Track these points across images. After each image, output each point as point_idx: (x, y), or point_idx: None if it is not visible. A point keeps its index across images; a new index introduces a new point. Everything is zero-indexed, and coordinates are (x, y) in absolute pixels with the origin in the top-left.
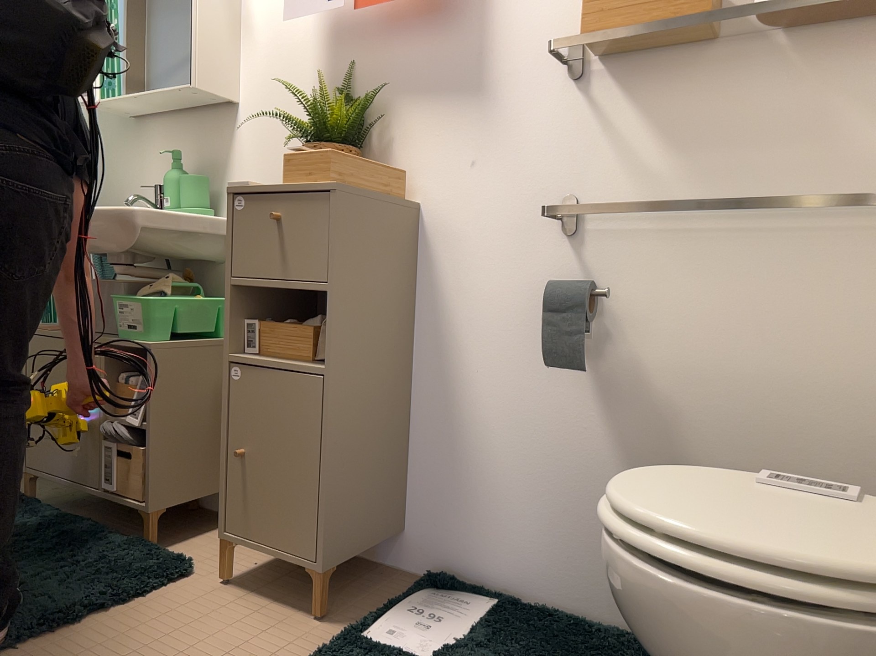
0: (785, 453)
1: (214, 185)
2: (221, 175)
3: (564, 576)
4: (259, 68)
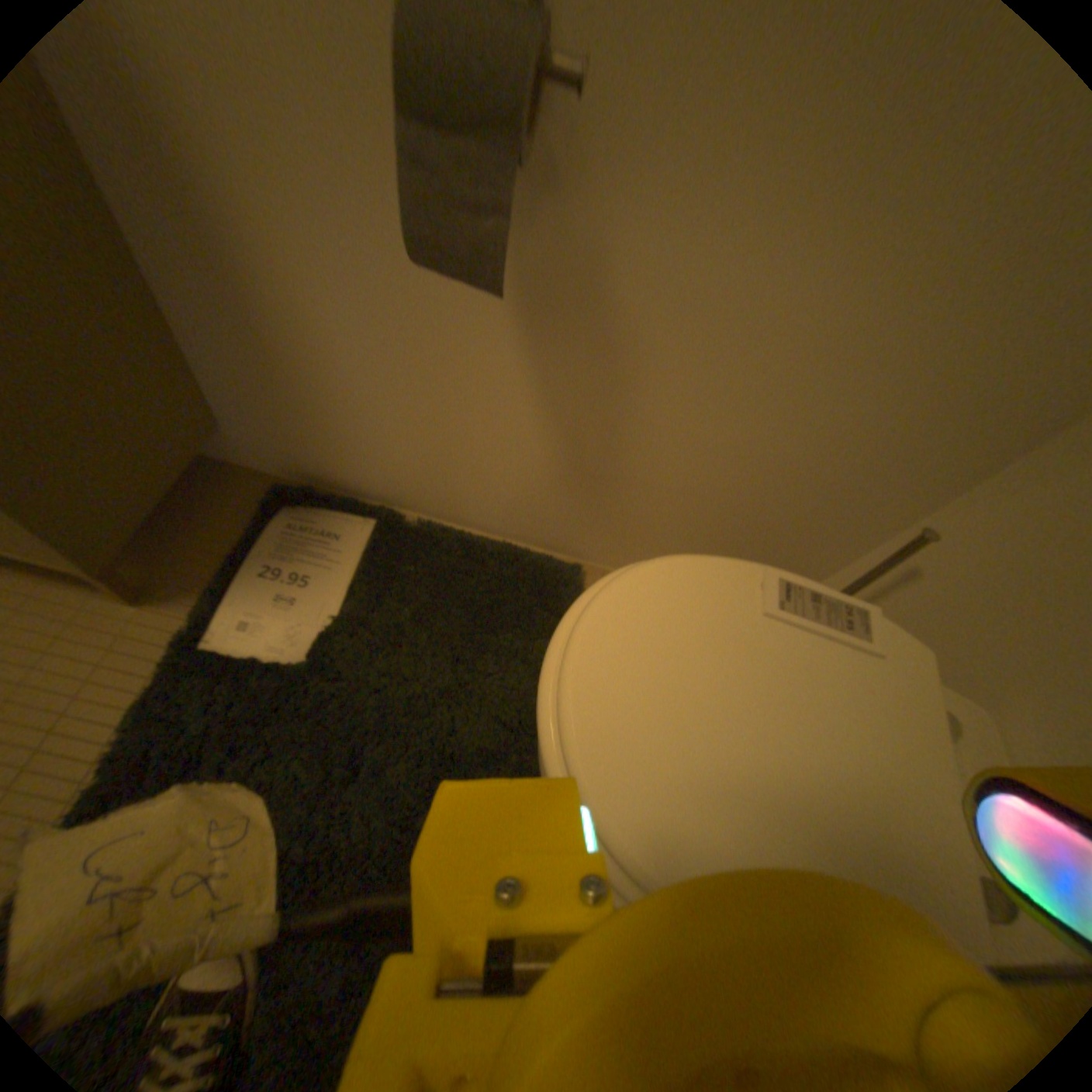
0: (775, 443)
1: None
2: None
3: (459, 506)
4: None
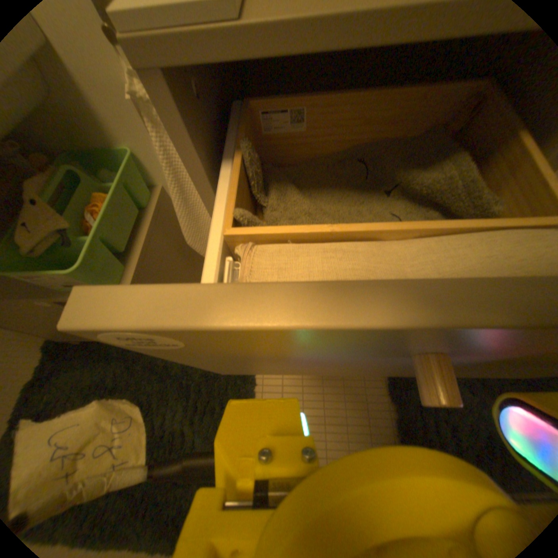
0: None
1: None
2: None
3: None
4: None
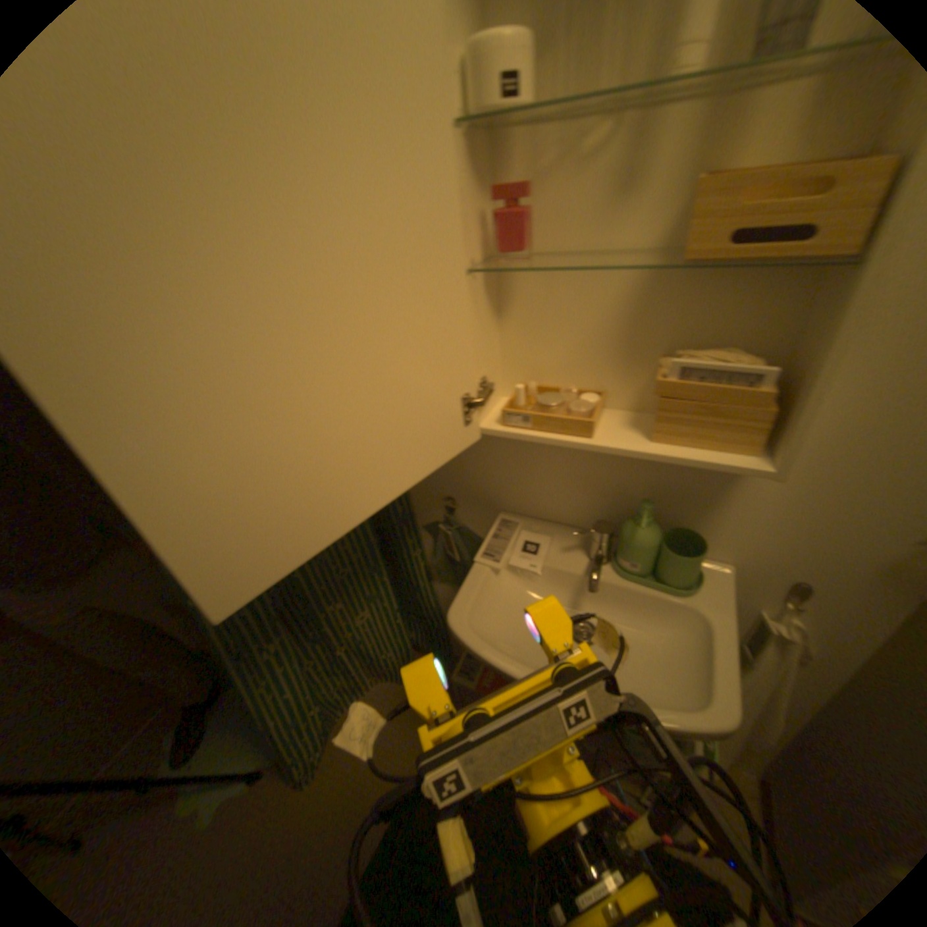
0: None
1: (672, 513)
2: (689, 506)
3: None
4: (849, 378)
